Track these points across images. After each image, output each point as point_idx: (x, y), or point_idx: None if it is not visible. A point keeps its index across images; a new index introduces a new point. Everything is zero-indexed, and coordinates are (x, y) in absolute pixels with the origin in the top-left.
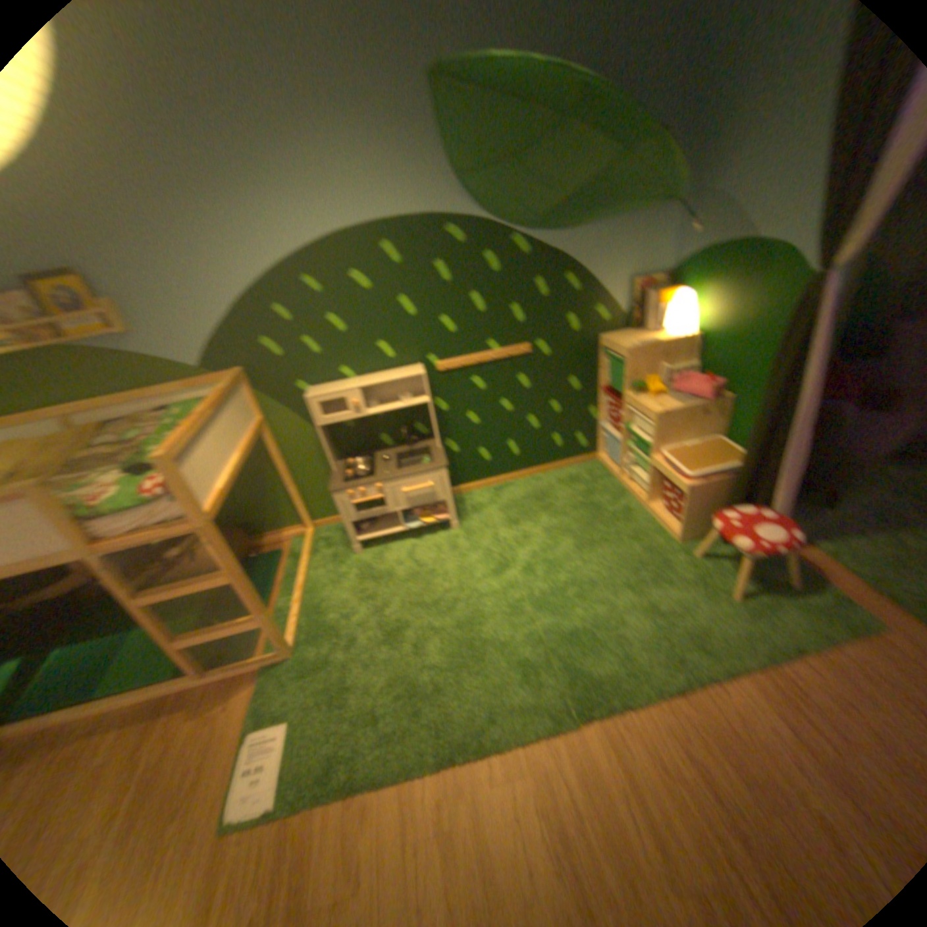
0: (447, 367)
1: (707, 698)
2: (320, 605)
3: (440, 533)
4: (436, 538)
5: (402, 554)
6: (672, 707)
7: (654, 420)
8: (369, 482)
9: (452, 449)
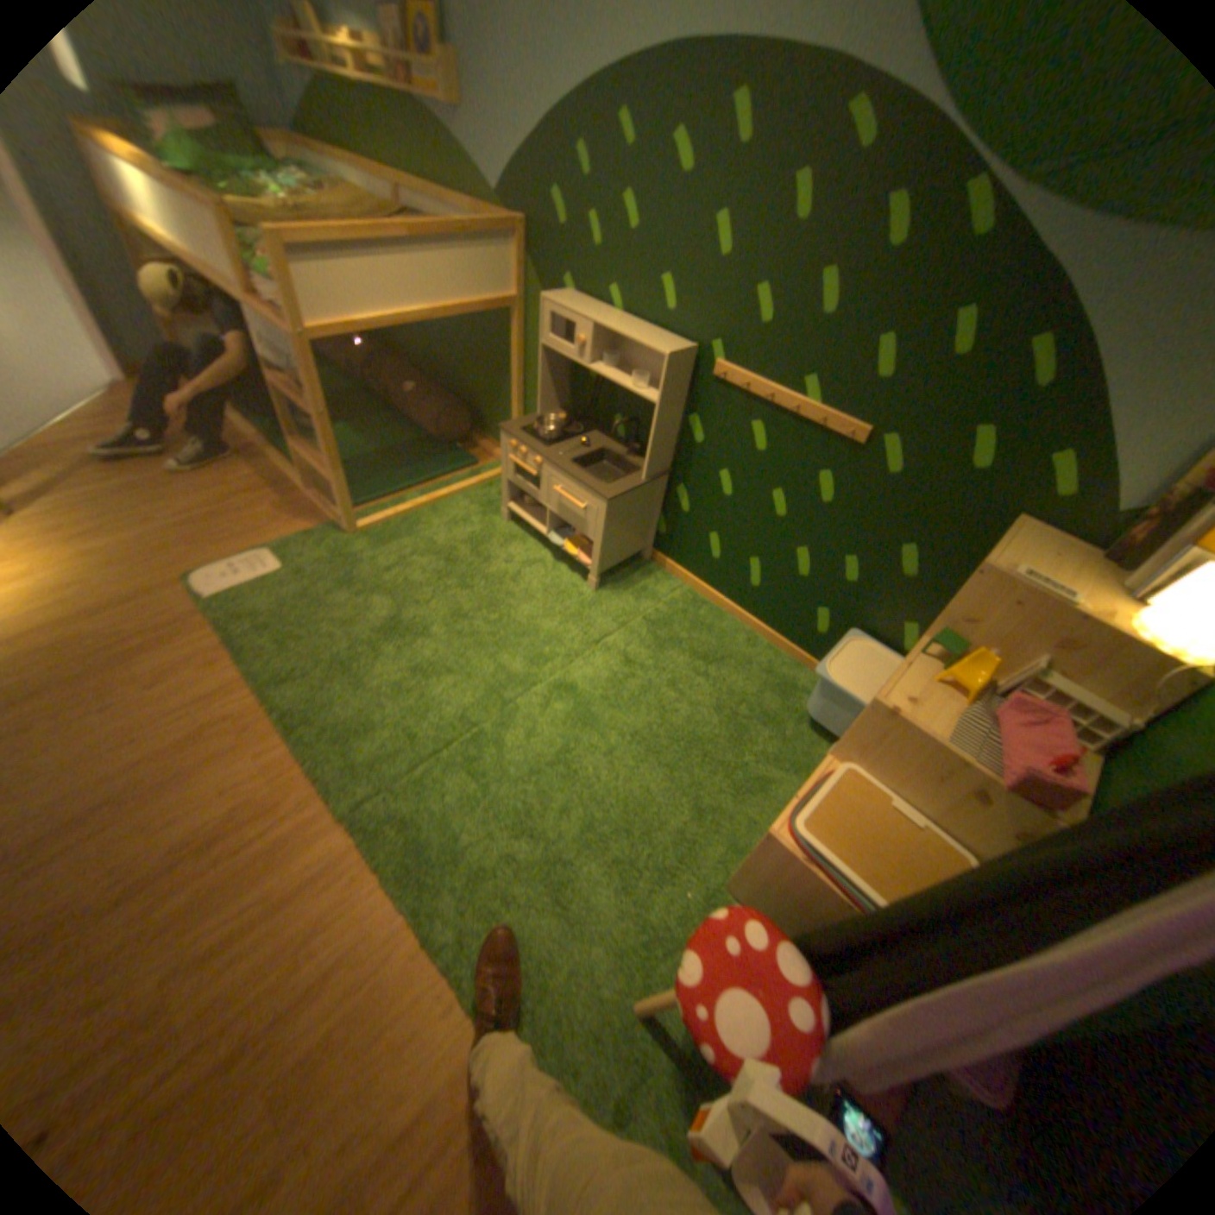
0: (730, 381)
1: (428, 987)
2: (422, 527)
3: (577, 580)
4: (566, 579)
5: (524, 560)
6: (399, 936)
7: (868, 710)
8: (533, 450)
9: (682, 506)
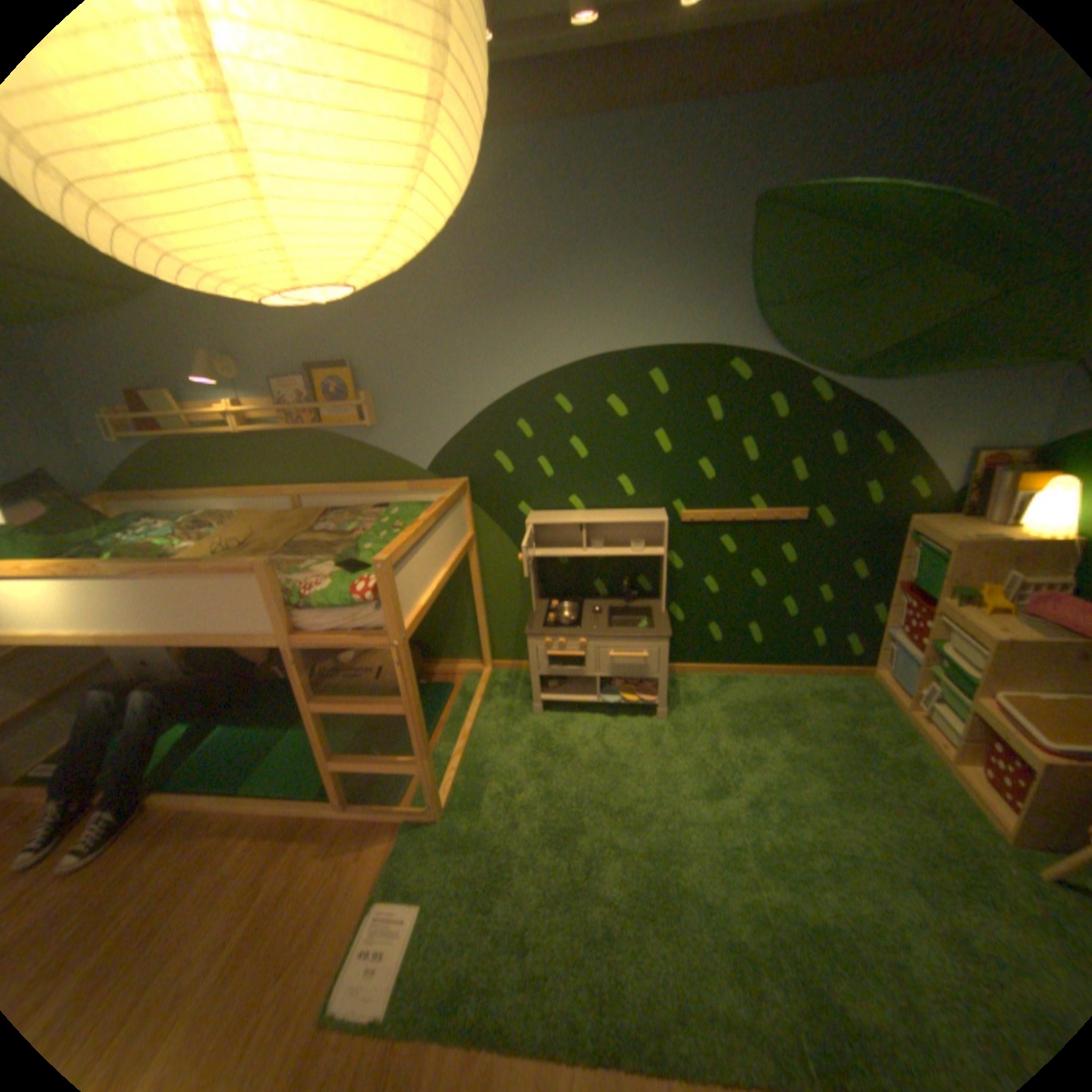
0: (696, 520)
1: None
2: (484, 766)
3: (643, 720)
4: (636, 725)
5: (591, 733)
6: None
7: (994, 650)
8: (574, 635)
9: (678, 617)
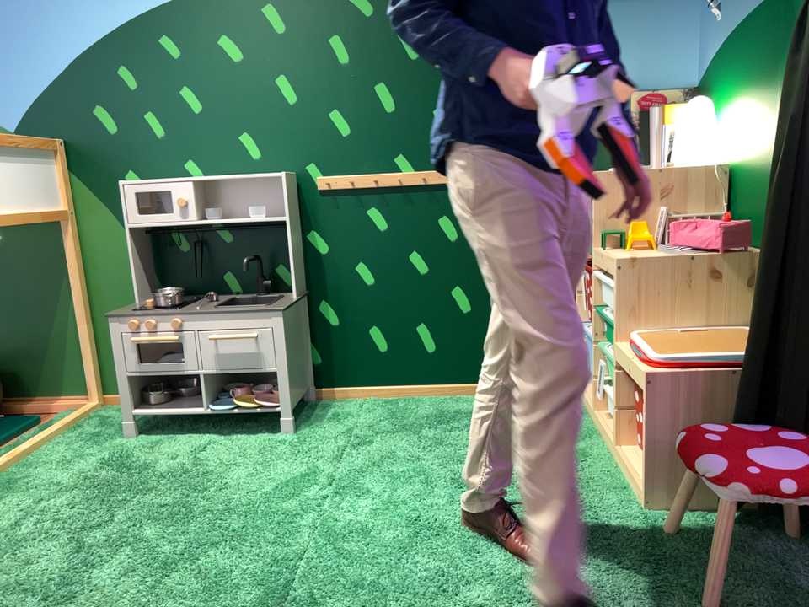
0: (335, 185)
1: None
2: (22, 481)
3: (265, 436)
4: (252, 440)
5: (189, 449)
6: None
7: (618, 271)
8: (166, 312)
9: (330, 318)
